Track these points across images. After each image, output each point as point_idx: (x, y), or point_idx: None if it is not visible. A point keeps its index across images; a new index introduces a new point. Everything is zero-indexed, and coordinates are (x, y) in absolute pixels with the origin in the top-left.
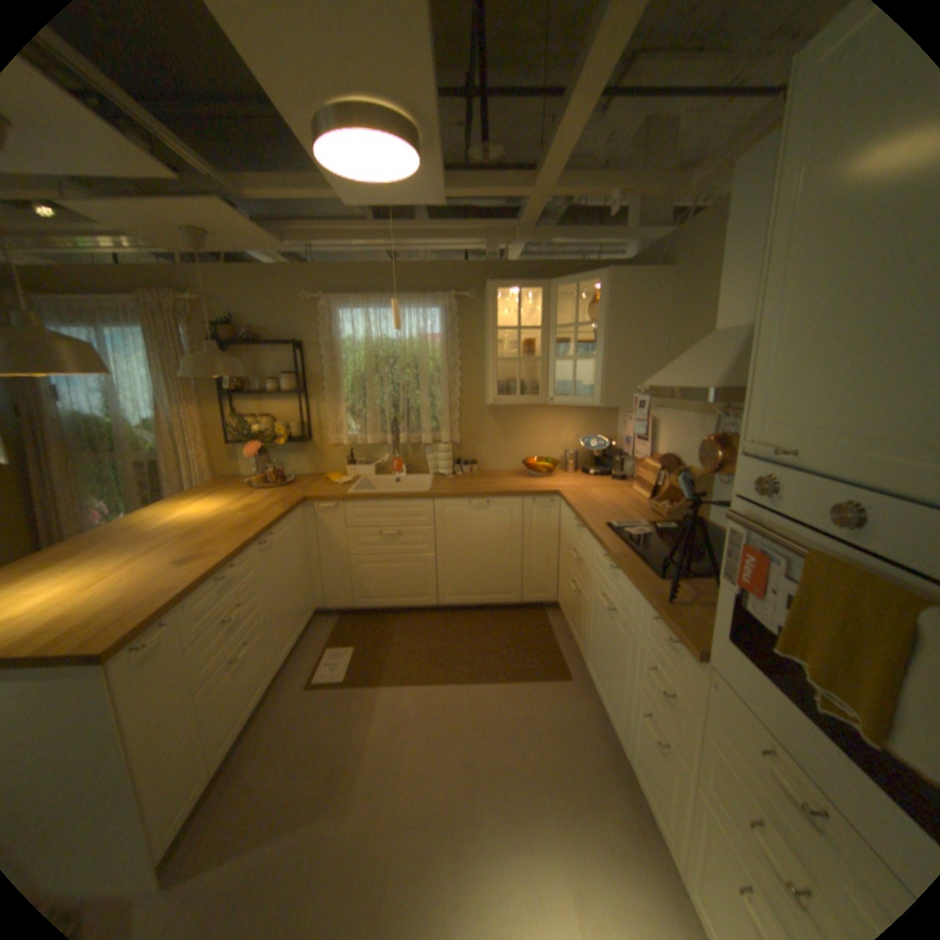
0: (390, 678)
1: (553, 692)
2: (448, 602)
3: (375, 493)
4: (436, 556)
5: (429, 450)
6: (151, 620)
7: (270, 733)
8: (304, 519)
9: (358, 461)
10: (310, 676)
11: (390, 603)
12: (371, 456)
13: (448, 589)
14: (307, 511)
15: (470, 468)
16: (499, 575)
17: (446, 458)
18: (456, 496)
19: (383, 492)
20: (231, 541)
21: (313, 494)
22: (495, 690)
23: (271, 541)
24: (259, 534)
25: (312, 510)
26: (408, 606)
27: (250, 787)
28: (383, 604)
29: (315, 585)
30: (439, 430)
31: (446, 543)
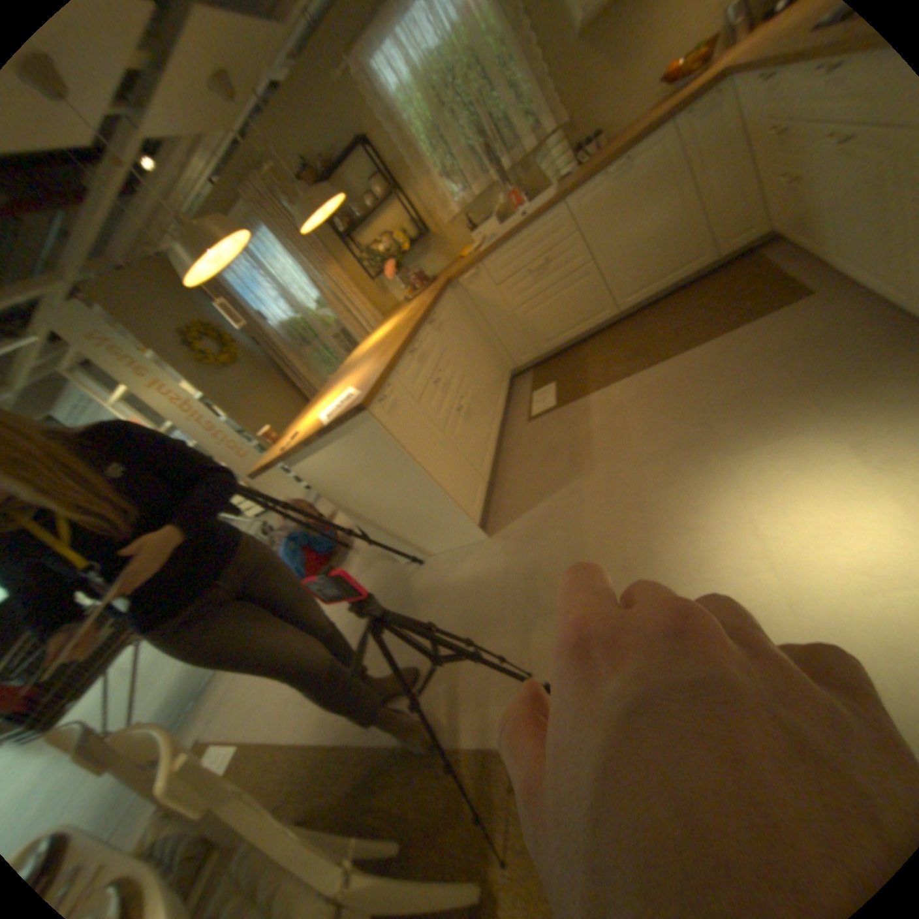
0: (598, 383)
1: (792, 311)
2: (632, 301)
3: (505, 232)
4: (597, 260)
5: (542, 154)
6: (382, 380)
7: (517, 452)
8: (460, 297)
9: (480, 222)
10: (530, 411)
11: (574, 333)
12: (488, 208)
13: (626, 288)
14: (459, 289)
15: (598, 141)
16: (681, 238)
17: (563, 148)
18: (589, 174)
19: (512, 226)
20: (409, 326)
21: (455, 270)
22: (713, 343)
23: (441, 319)
24: (426, 313)
25: (463, 286)
26: (592, 327)
27: (519, 480)
28: (567, 337)
29: (501, 351)
30: (541, 121)
31: (602, 238)
